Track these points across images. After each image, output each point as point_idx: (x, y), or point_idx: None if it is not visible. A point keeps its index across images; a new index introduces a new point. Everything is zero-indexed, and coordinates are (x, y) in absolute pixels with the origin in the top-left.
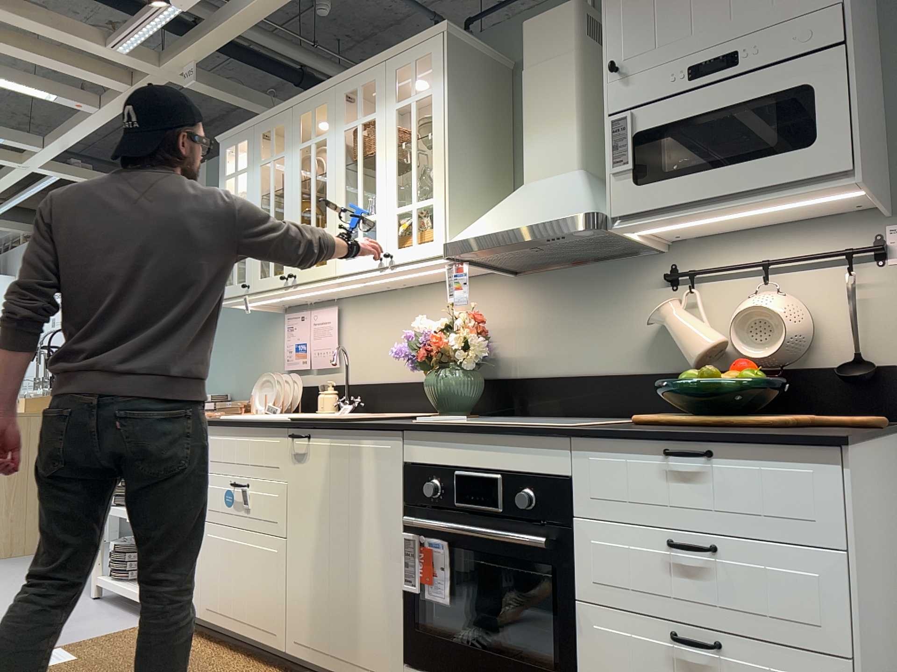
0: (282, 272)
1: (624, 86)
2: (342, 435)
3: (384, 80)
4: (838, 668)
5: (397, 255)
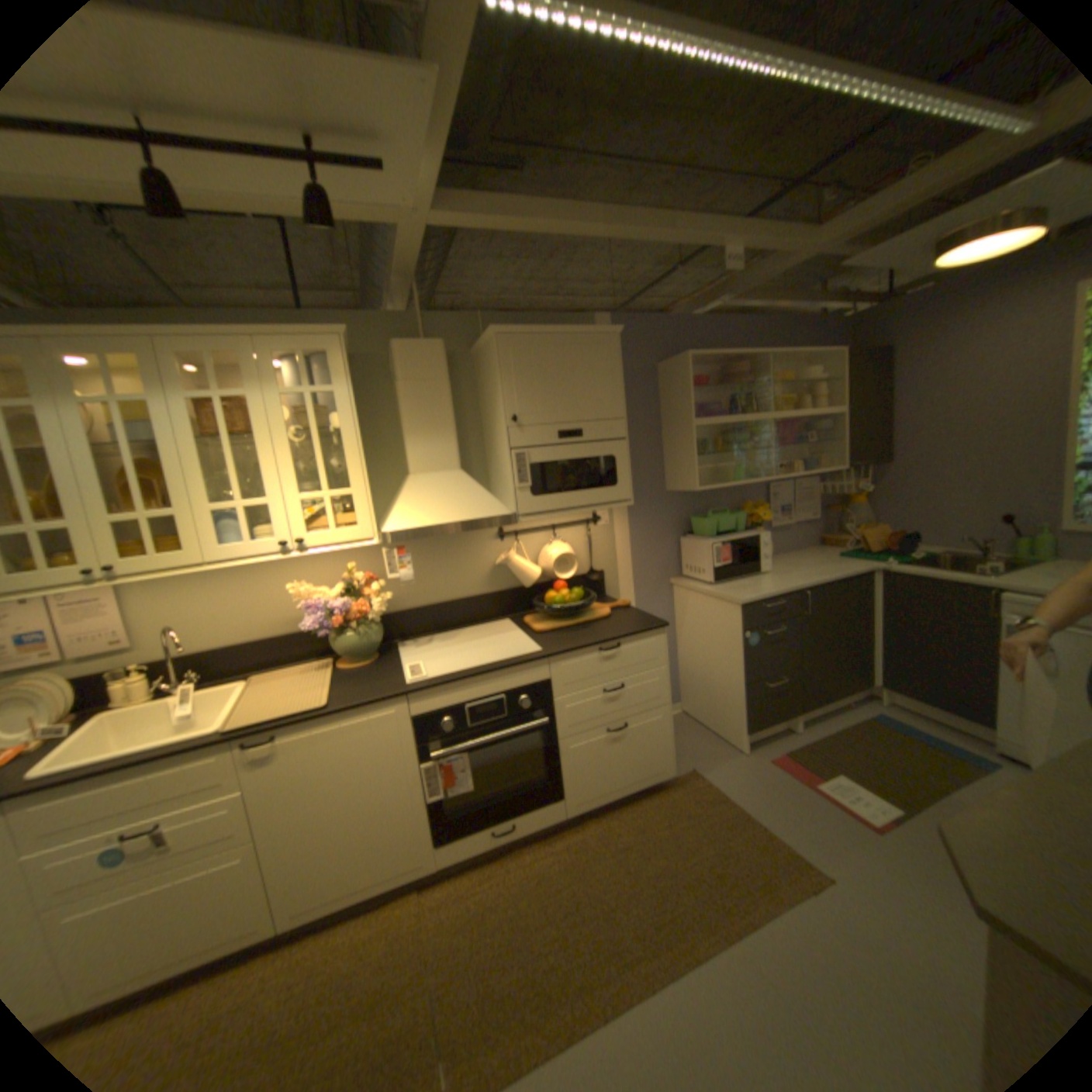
0: (79, 562)
1: (521, 433)
2: (330, 720)
3: (256, 357)
4: (664, 710)
5: (313, 540)
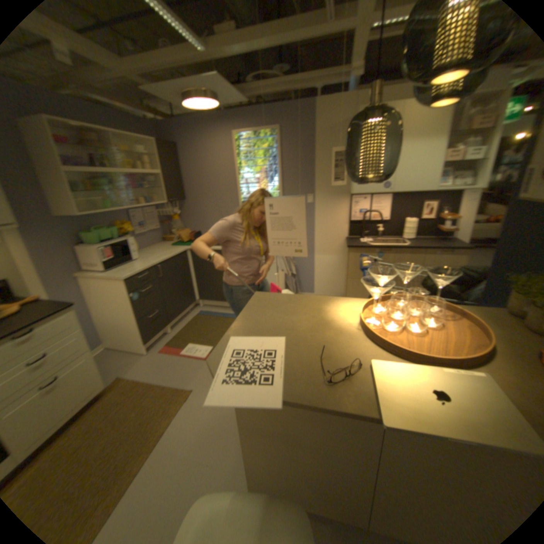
0: None
1: None
2: None
3: None
4: (83, 356)
5: None
